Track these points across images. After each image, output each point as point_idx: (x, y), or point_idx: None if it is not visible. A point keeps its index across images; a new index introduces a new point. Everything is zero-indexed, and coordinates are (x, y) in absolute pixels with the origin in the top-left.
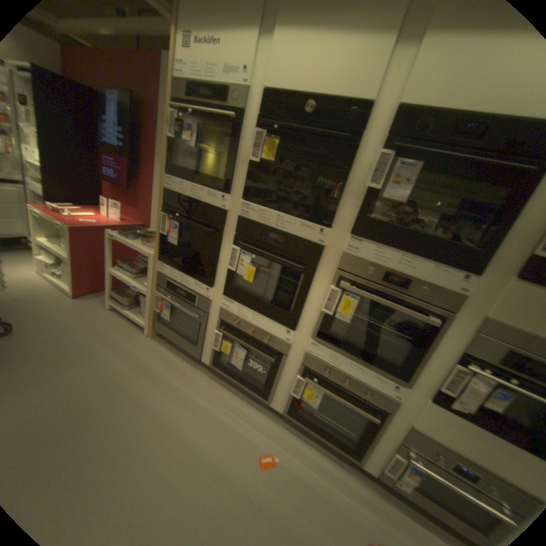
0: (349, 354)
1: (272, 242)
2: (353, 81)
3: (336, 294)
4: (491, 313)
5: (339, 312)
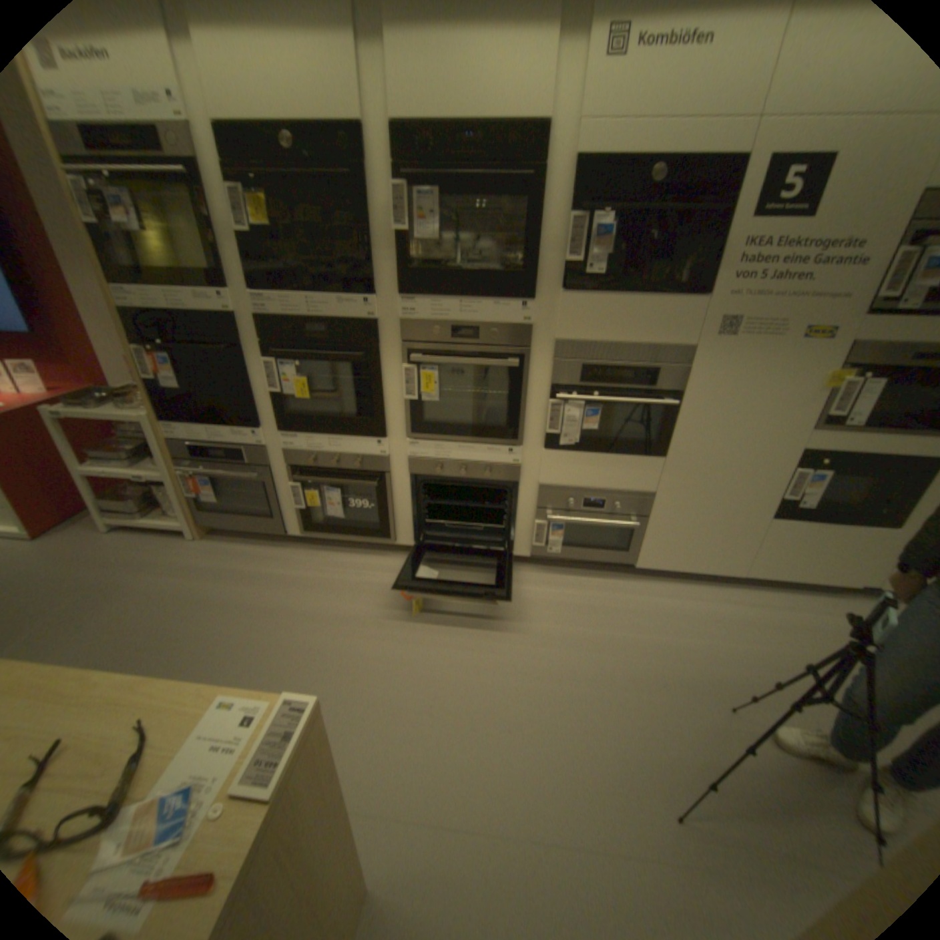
0: (452, 438)
1: (313, 338)
2: (326, 101)
3: (412, 375)
4: (555, 337)
5: (423, 394)
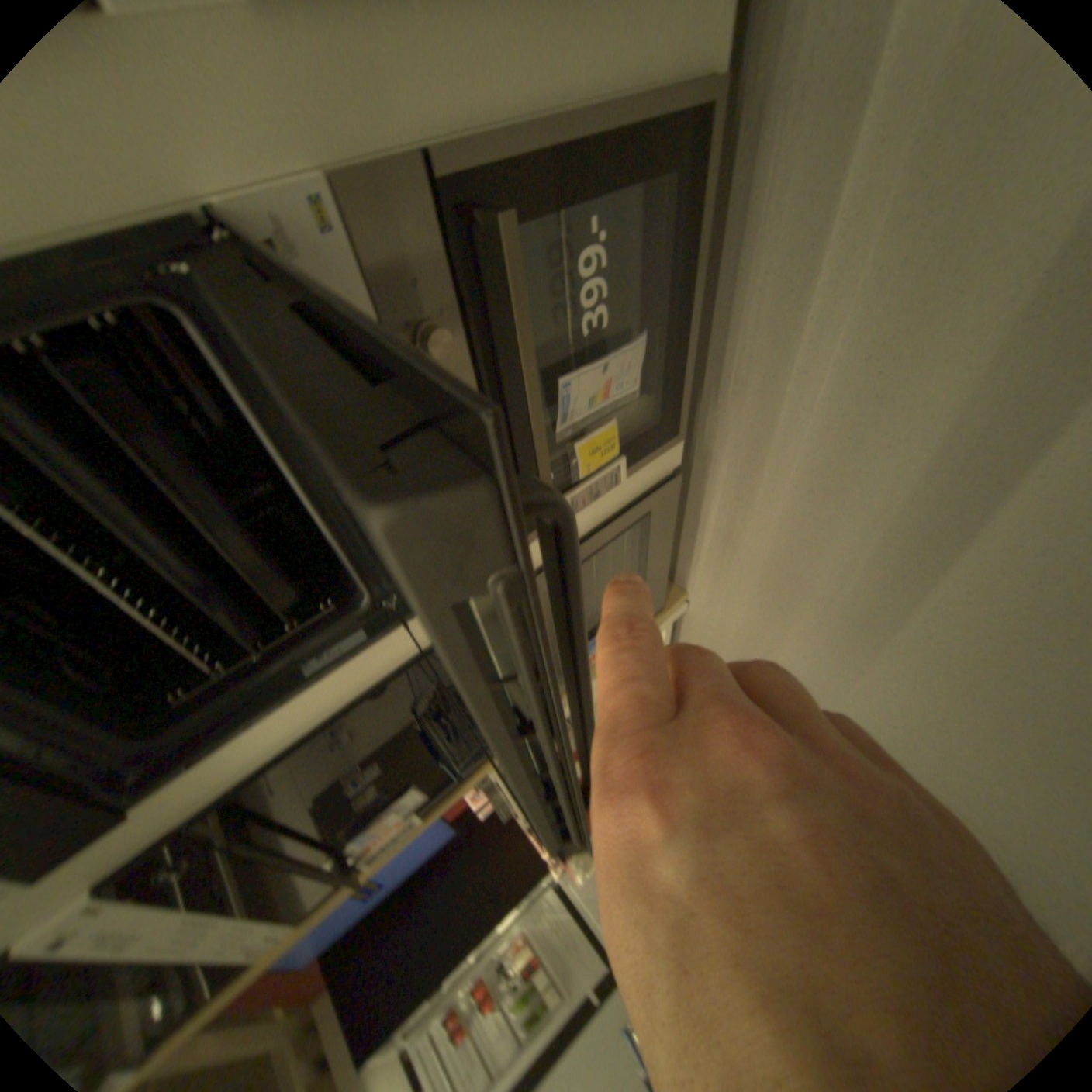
0: None
1: None
2: None
3: None
4: None
5: None
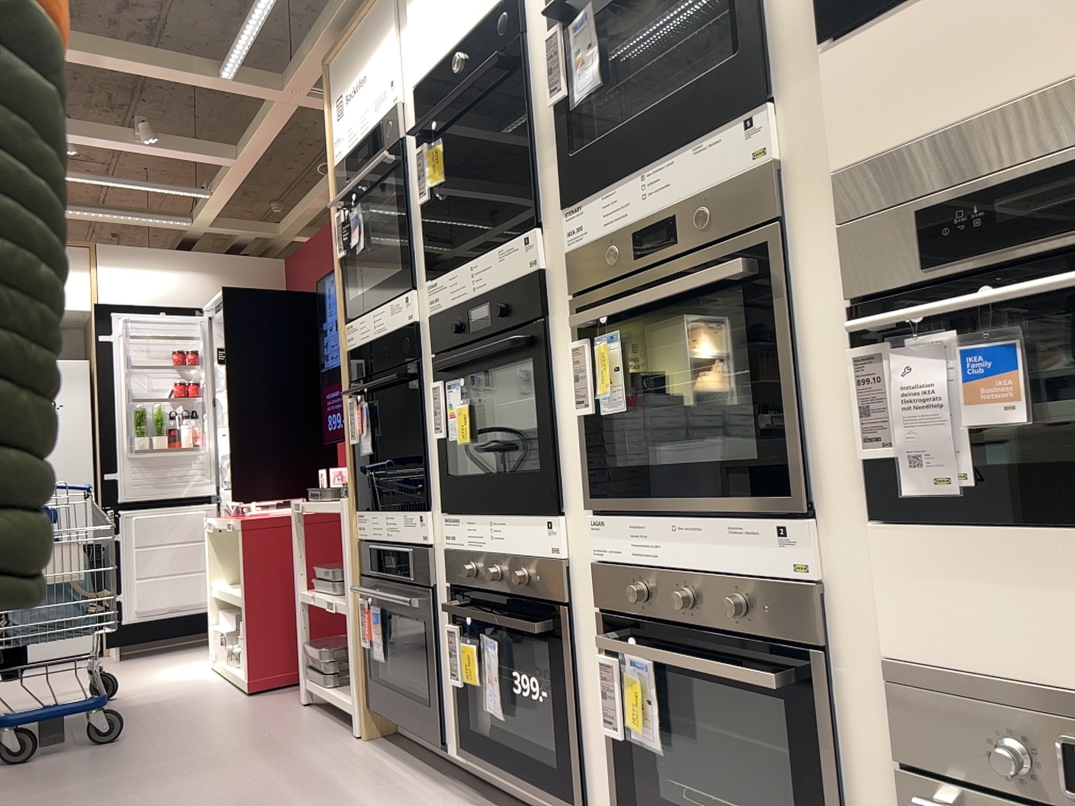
0: (658, 499)
1: (476, 327)
2: None
3: (582, 354)
4: (828, 161)
5: (601, 393)
